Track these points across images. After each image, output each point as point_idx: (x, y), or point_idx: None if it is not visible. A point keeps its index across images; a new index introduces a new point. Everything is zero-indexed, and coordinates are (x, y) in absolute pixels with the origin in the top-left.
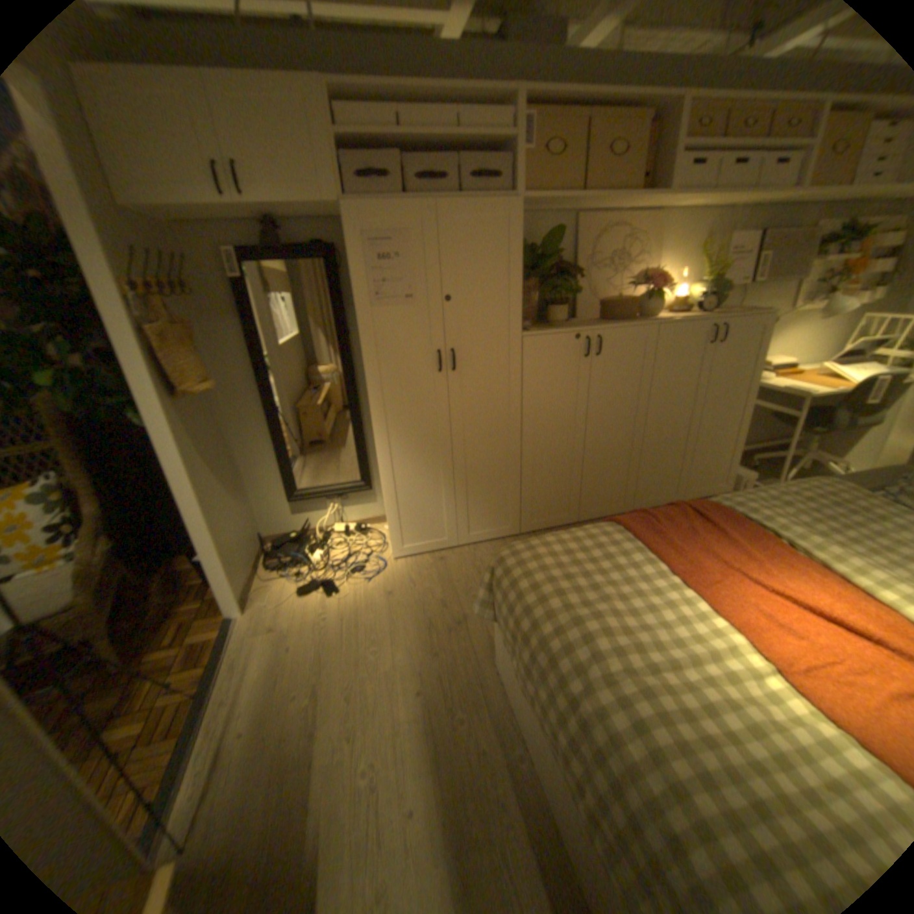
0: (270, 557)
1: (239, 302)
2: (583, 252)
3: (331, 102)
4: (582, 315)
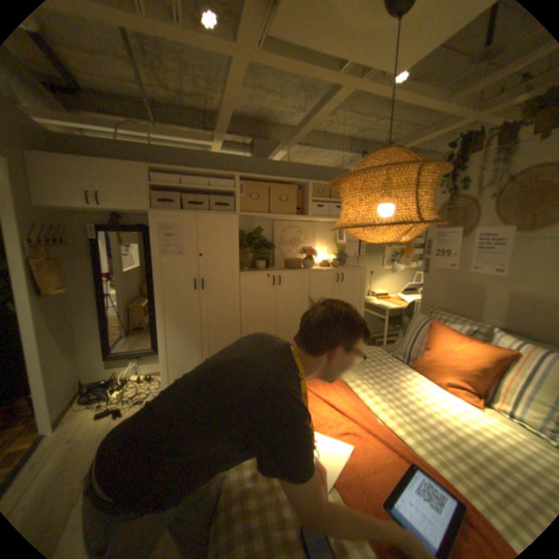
0: (84, 396)
1: (94, 250)
2: (277, 237)
3: (150, 173)
4: (277, 265)
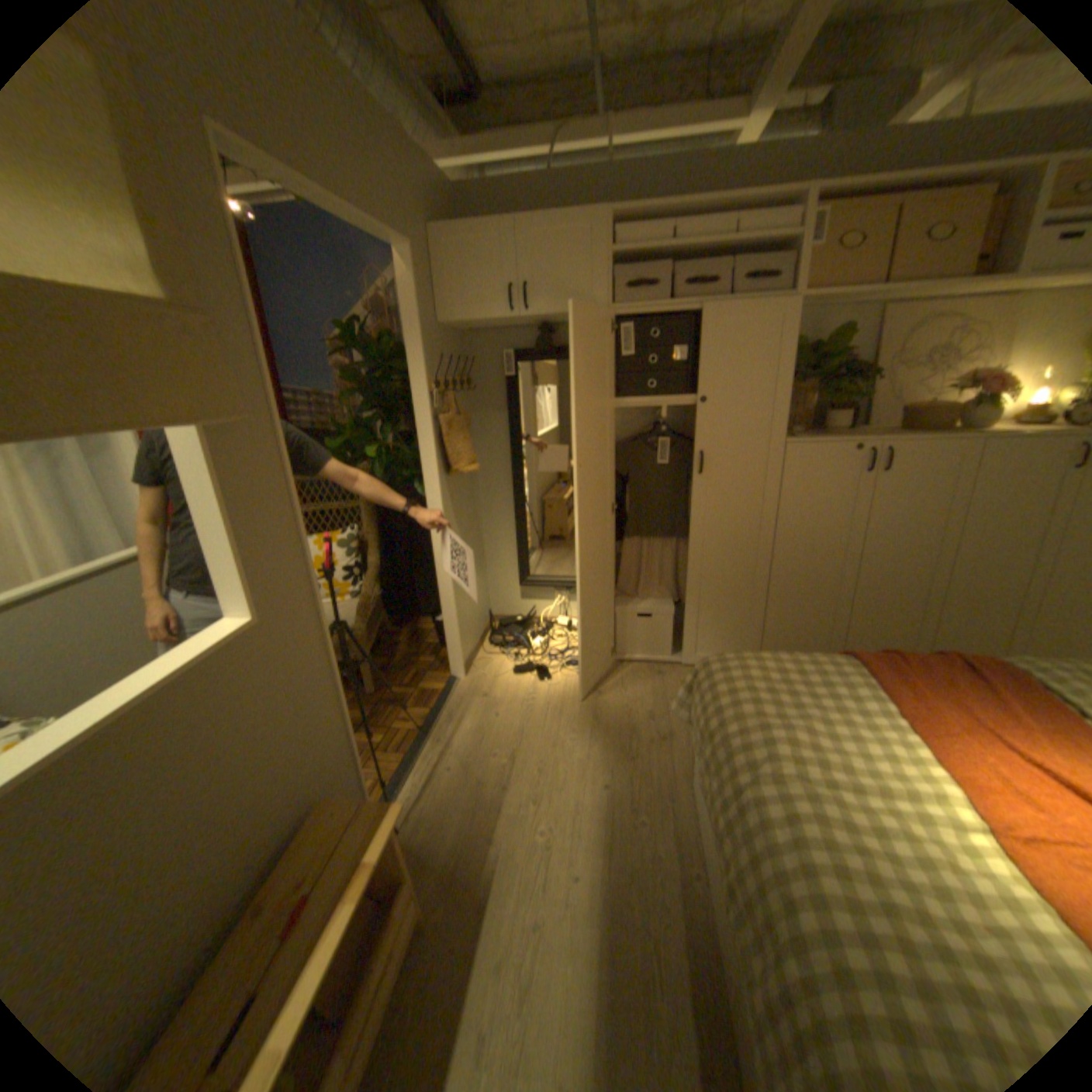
0: (497, 634)
1: (511, 398)
2: (889, 349)
3: (614, 226)
4: (879, 423)
